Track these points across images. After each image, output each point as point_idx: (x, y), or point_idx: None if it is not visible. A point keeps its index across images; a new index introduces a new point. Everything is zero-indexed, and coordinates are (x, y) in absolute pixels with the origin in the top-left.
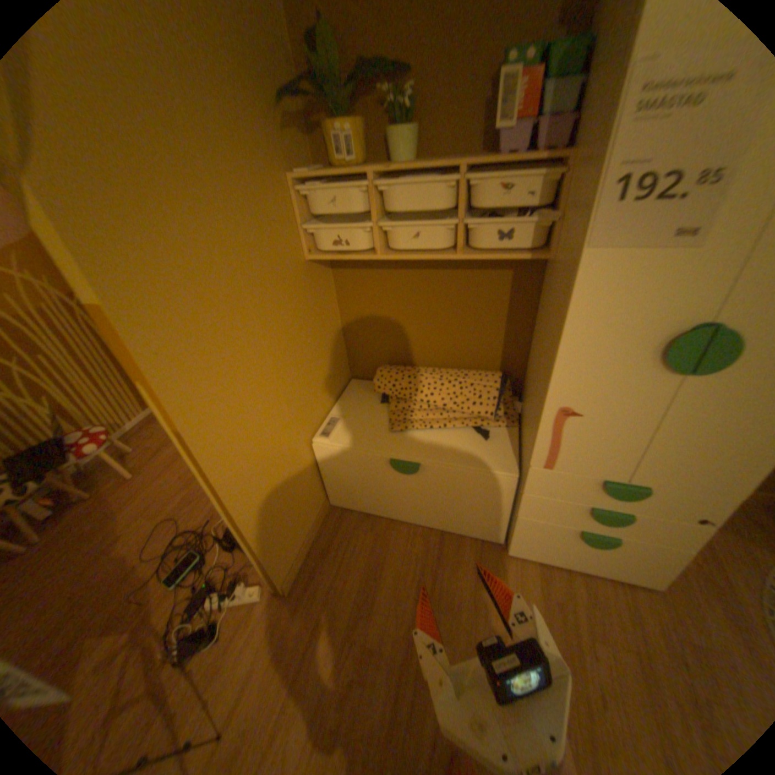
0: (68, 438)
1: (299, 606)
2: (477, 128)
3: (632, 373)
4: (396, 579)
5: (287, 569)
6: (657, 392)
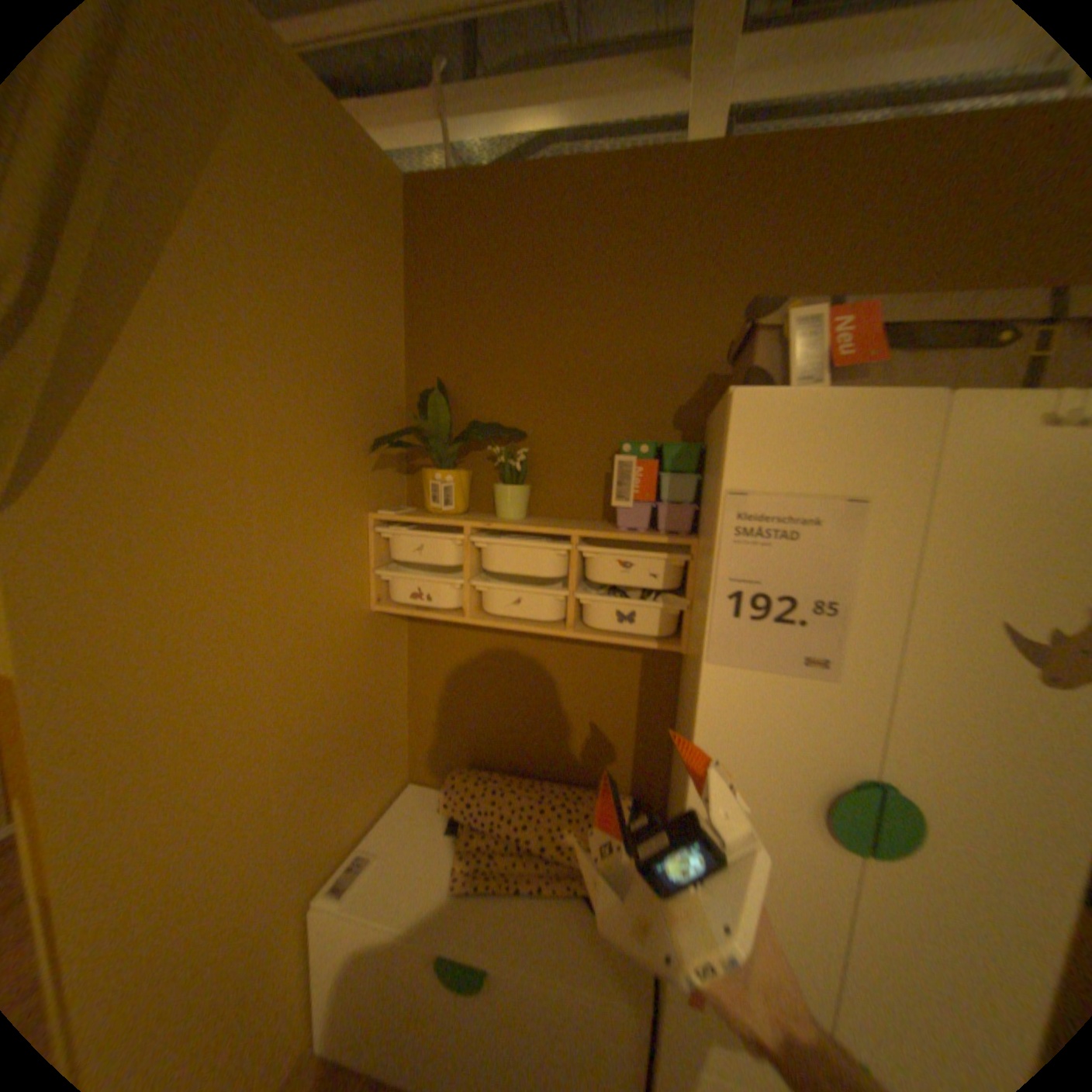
0: None
1: None
2: (597, 497)
3: (794, 843)
4: None
5: None
6: (835, 879)
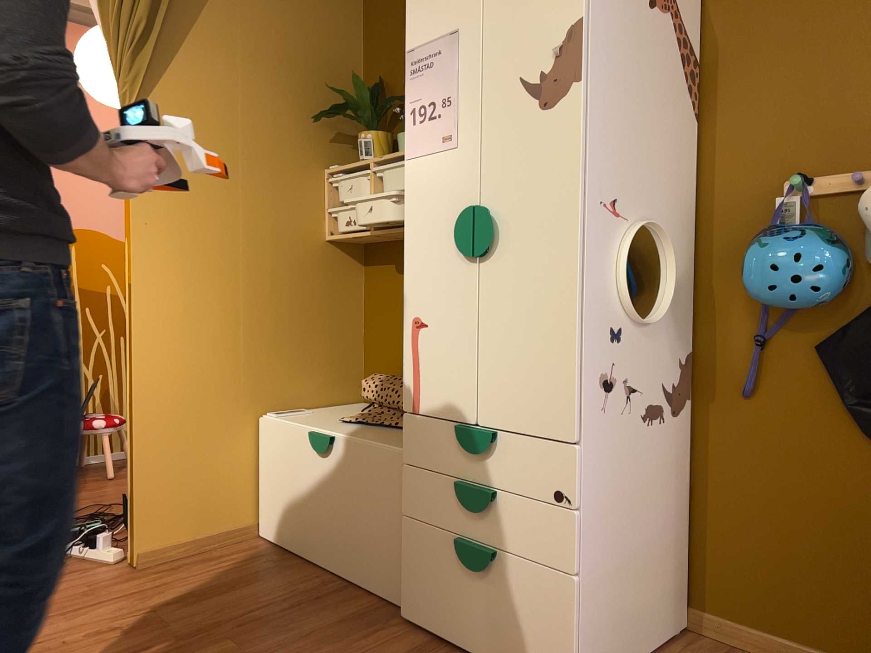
0: (93, 414)
1: (139, 579)
2: None
3: (448, 266)
4: (251, 595)
5: (158, 541)
6: (467, 284)
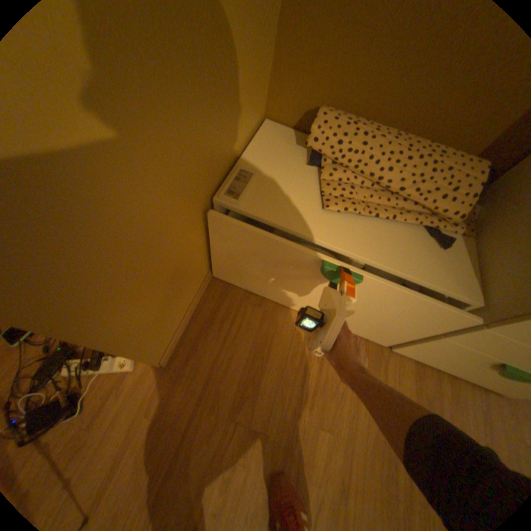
0: None
1: (180, 379)
2: None
3: None
4: (284, 360)
5: (167, 343)
6: None
